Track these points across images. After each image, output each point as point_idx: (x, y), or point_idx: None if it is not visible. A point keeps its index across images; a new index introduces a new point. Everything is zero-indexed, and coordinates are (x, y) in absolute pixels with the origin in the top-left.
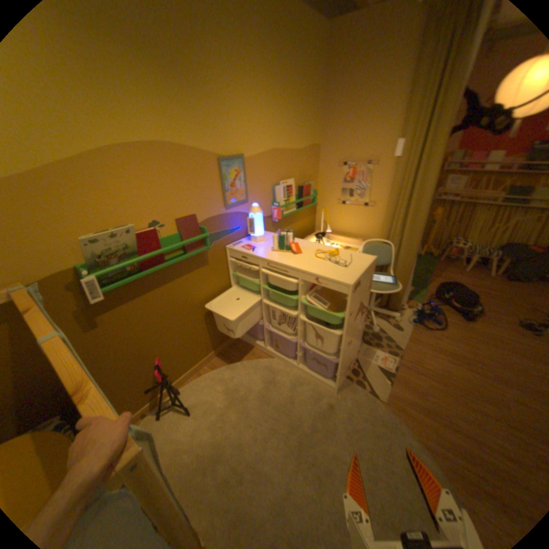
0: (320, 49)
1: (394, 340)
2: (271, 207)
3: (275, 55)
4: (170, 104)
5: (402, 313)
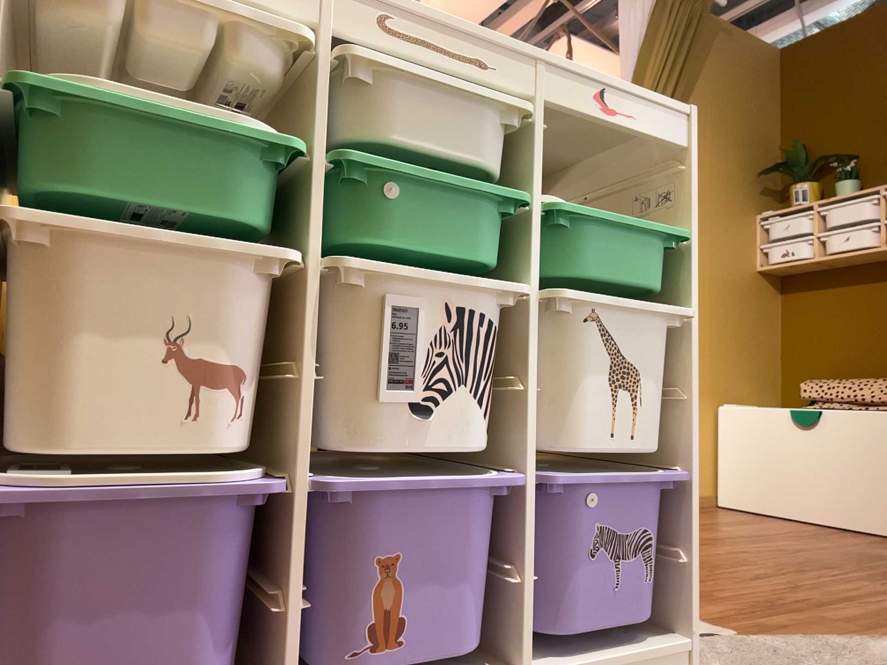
0: None
1: None
2: None
3: None
4: None
5: None
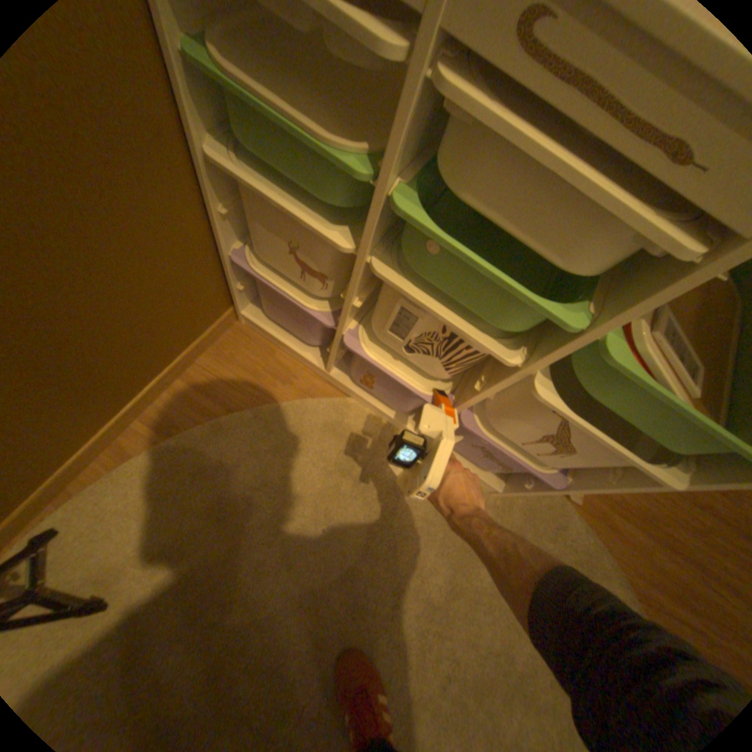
0: None
1: None
2: None
3: None
4: None
5: None
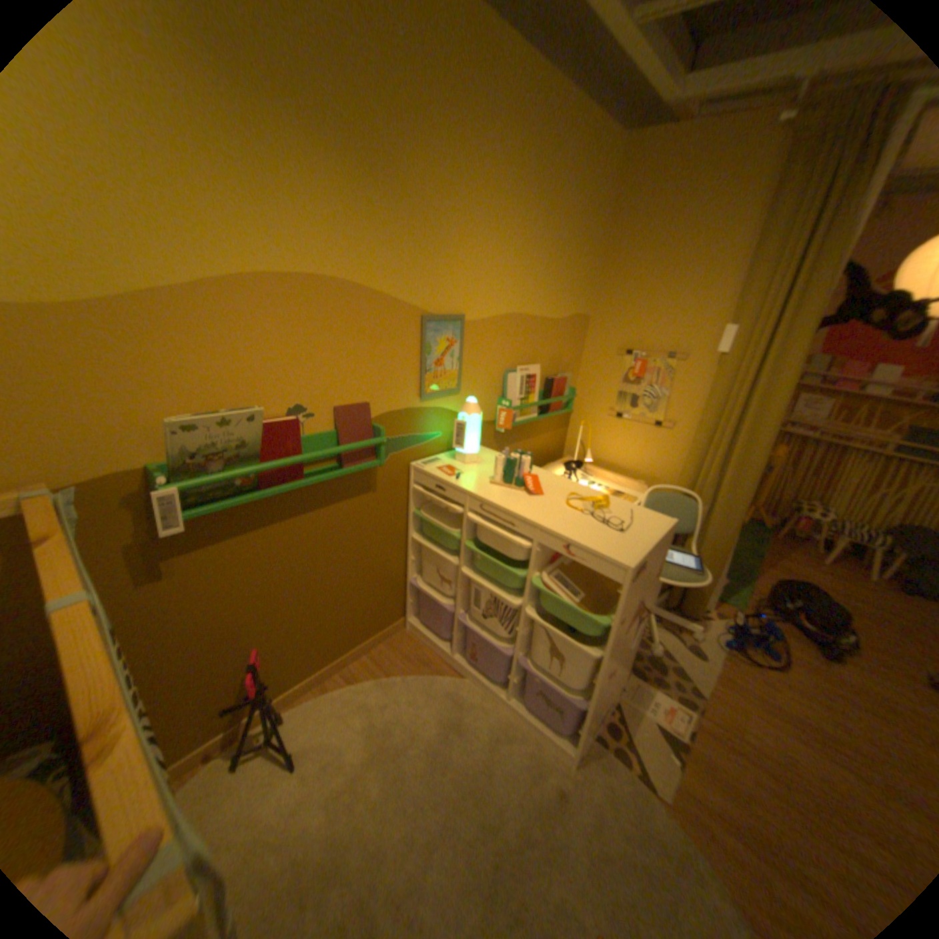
0: (610, 172)
1: (692, 679)
2: (497, 407)
3: (539, 170)
4: (363, 222)
5: (708, 627)
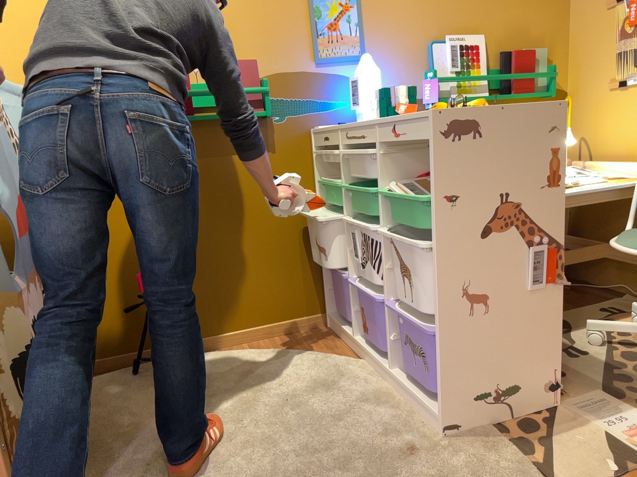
0: None
1: None
2: (424, 82)
3: None
4: None
5: None
